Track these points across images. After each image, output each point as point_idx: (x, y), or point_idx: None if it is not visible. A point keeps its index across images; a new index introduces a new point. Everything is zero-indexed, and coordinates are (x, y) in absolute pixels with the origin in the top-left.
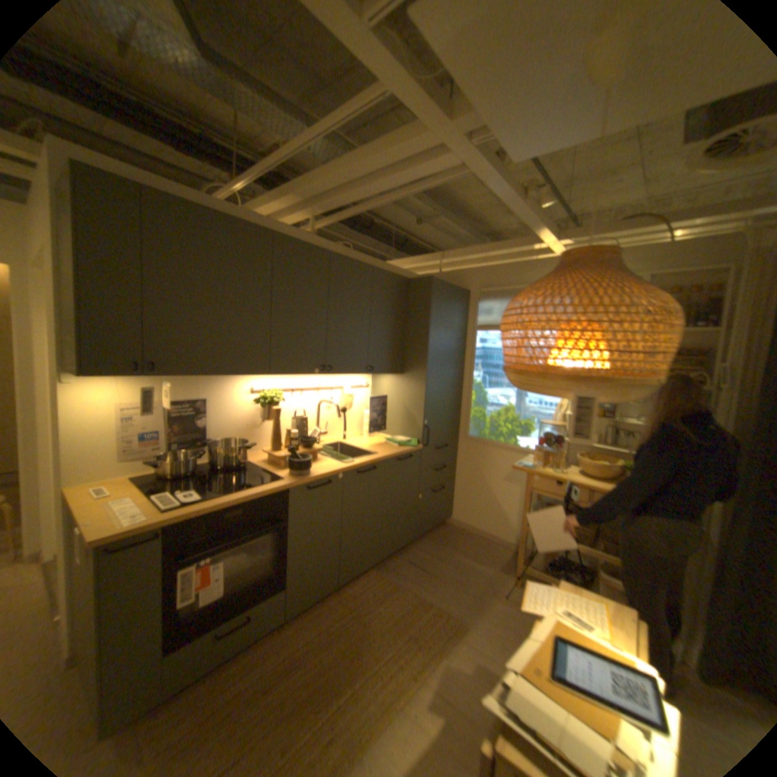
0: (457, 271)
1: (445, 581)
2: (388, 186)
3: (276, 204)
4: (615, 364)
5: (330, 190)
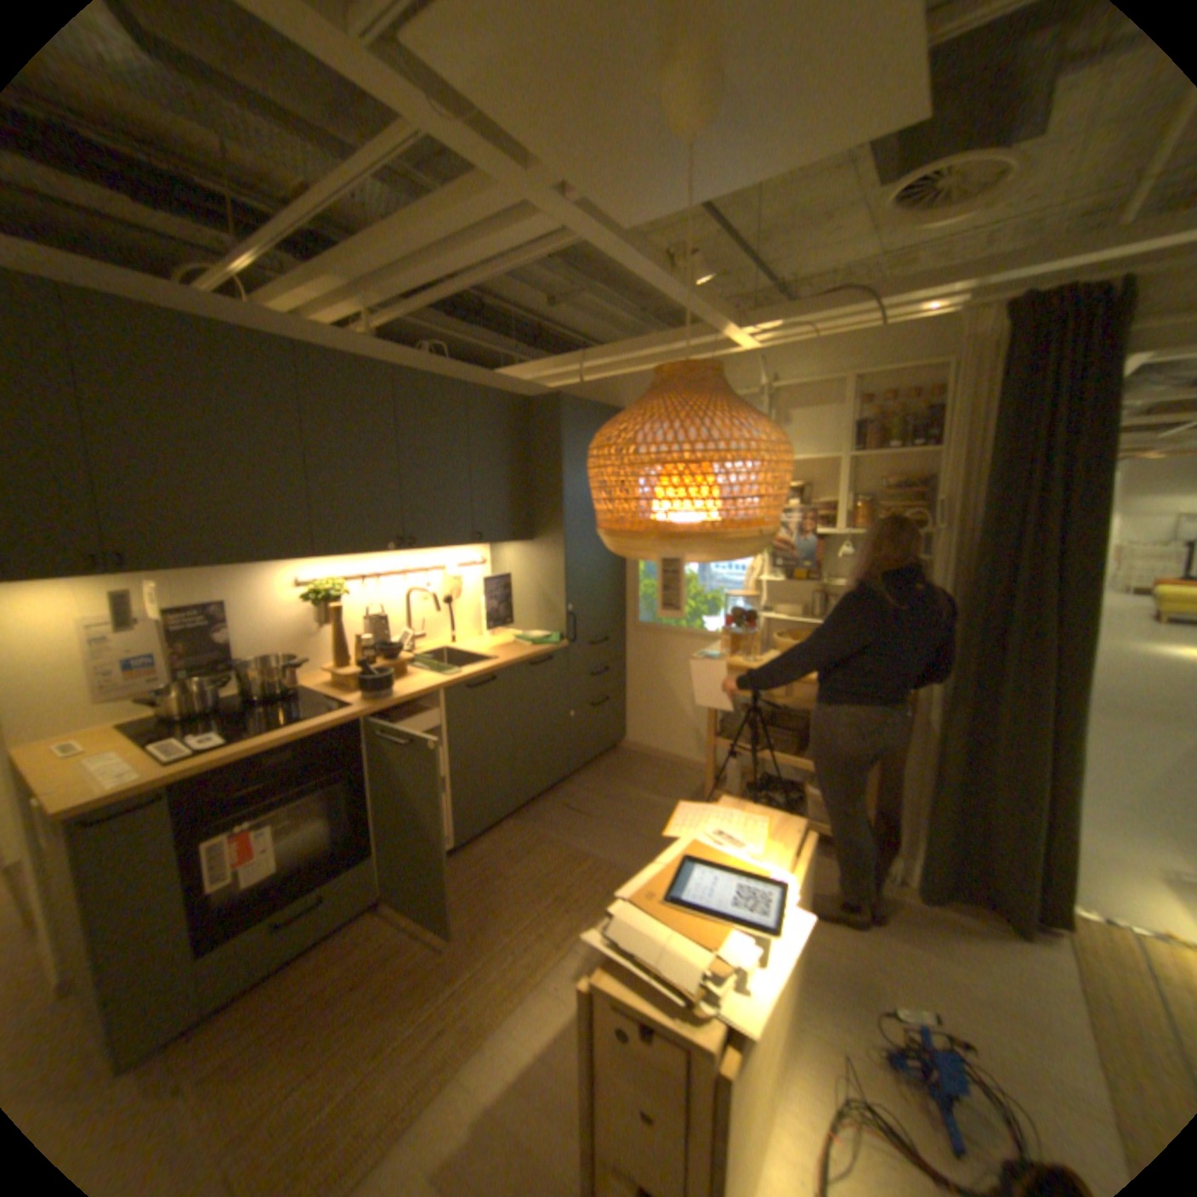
0: (606, 380)
1: (610, 824)
2: (465, 262)
3: (301, 292)
4: (699, 516)
5: (378, 270)
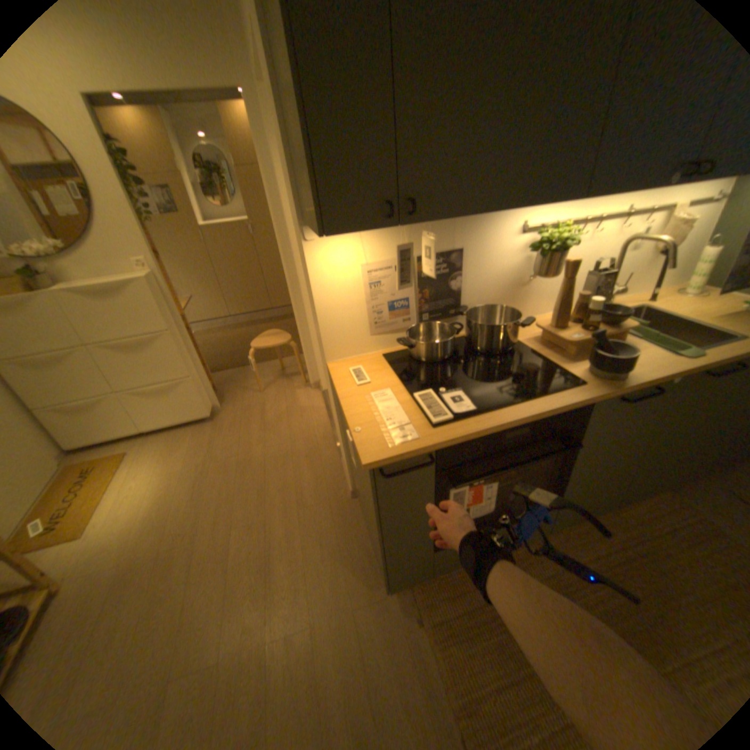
0: None
1: None
2: None
3: None
4: None
5: None
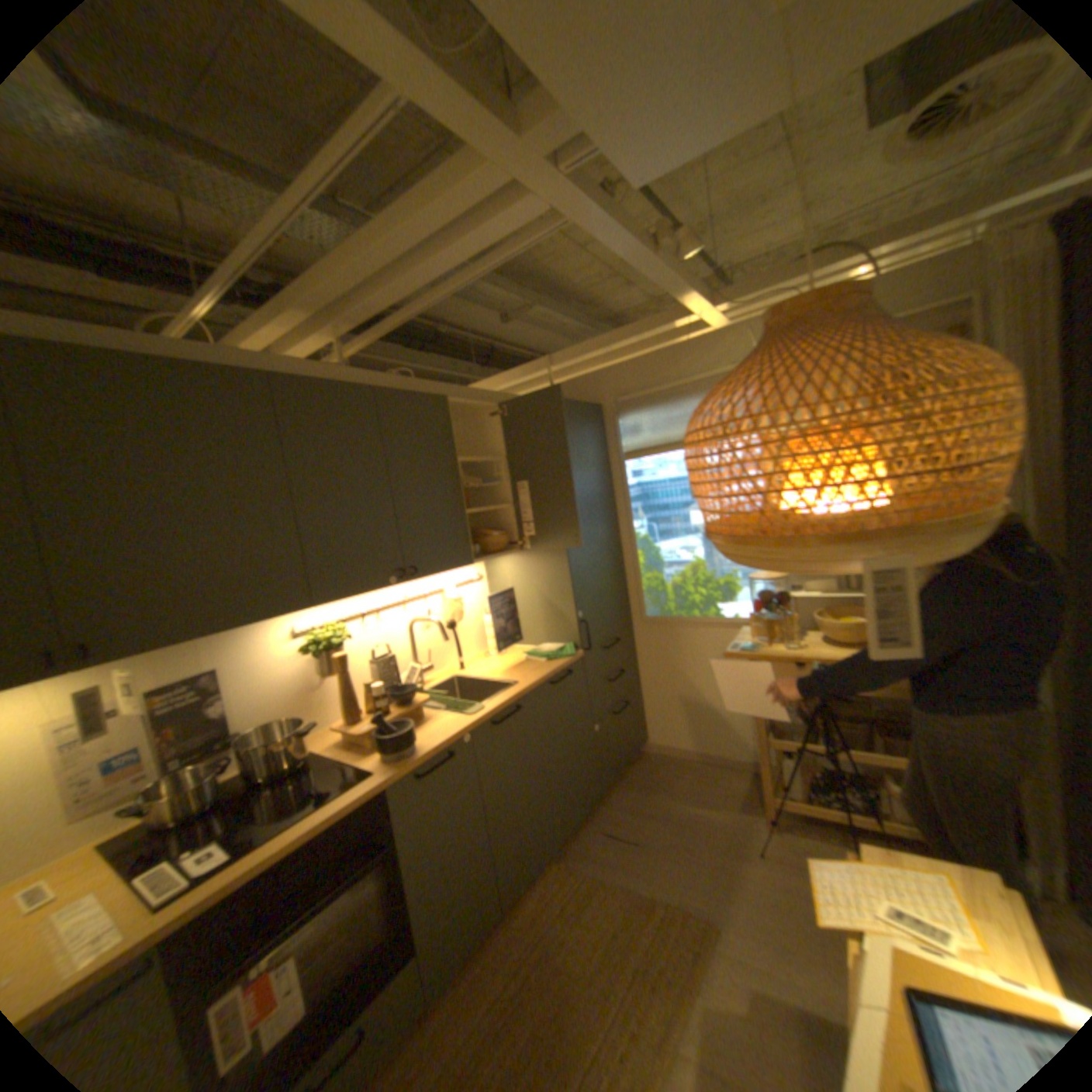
0: (577, 380)
1: (663, 852)
2: (443, 267)
3: (271, 329)
4: (930, 497)
5: (351, 290)
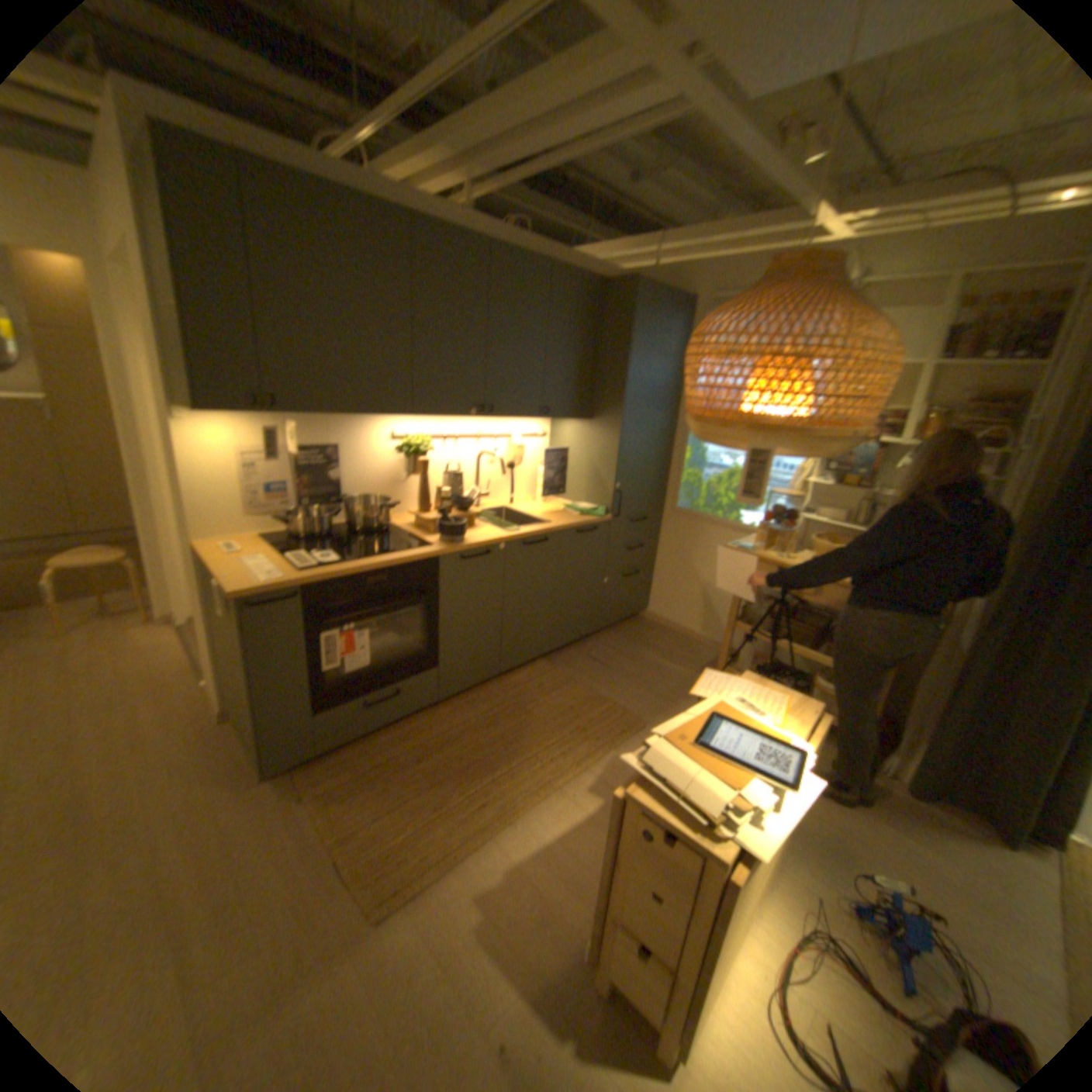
0: (680, 265)
1: (626, 678)
2: (571, 133)
3: (413, 163)
4: (796, 411)
5: (487, 141)
